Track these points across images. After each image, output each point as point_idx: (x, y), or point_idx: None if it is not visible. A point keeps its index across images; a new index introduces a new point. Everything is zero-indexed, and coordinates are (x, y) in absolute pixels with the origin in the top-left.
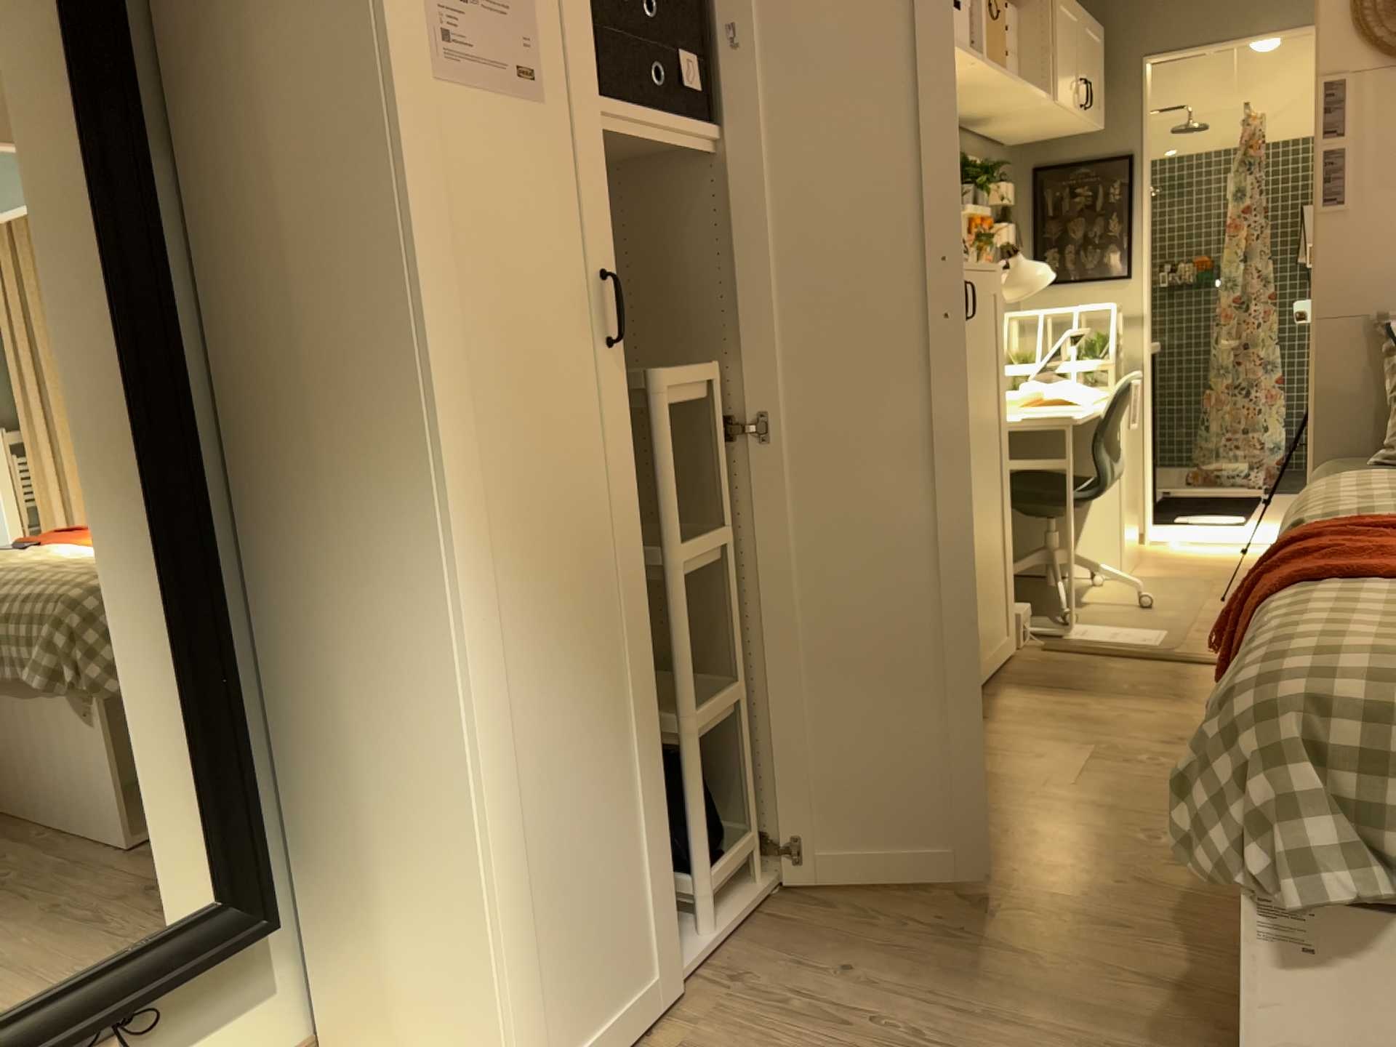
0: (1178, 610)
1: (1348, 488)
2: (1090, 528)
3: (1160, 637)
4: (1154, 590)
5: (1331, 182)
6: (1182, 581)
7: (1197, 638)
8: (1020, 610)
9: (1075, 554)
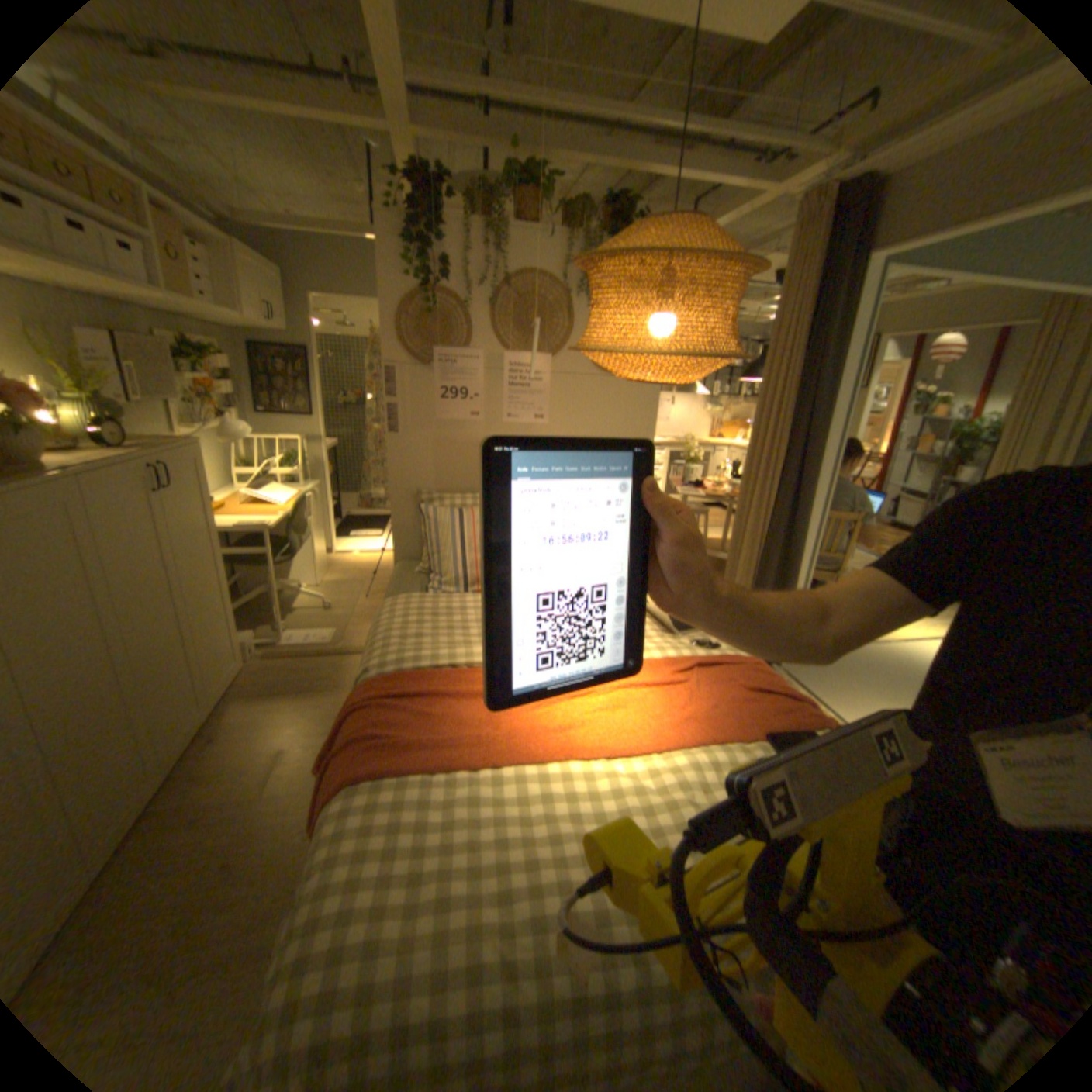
0: (346, 608)
1: (401, 619)
2: (300, 560)
3: (334, 634)
4: (336, 592)
5: (397, 419)
6: (351, 583)
7: (353, 632)
8: (247, 637)
9: (290, 580)
